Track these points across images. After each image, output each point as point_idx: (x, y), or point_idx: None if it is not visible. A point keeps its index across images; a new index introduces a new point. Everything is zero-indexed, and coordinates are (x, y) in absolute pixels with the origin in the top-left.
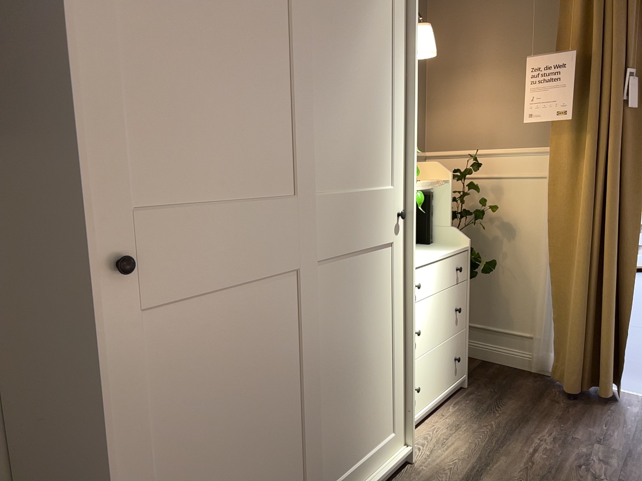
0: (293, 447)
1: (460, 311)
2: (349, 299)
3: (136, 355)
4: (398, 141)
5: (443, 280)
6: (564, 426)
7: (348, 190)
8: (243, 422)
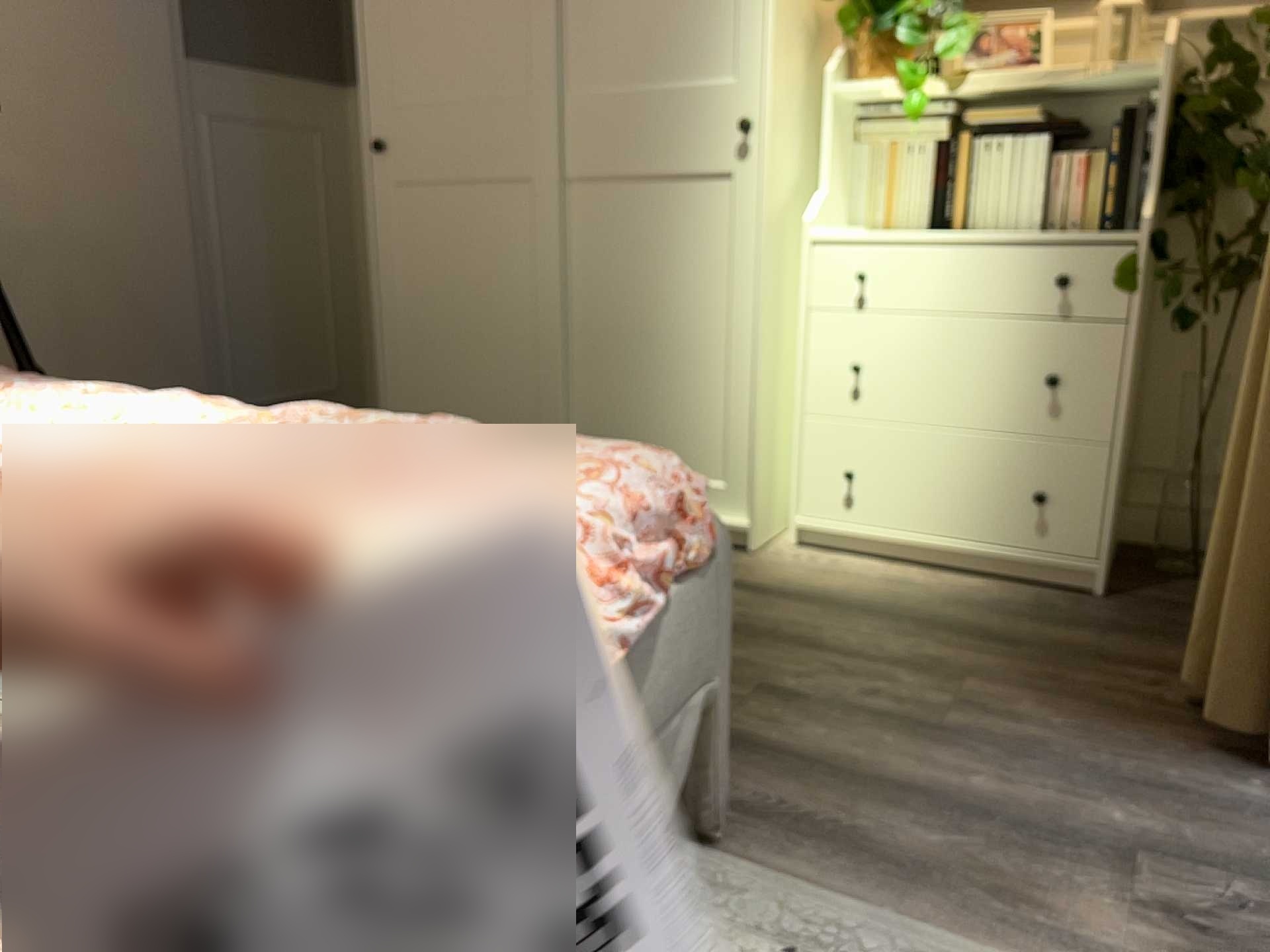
0: (529, 375)
1: (1056, 385)
2: (633, 241)
3: (395, 219)
4: (750, 2)
5: (986, 292)
6: (1024, 684)
7: (630, 91)
8: (476, 316)
